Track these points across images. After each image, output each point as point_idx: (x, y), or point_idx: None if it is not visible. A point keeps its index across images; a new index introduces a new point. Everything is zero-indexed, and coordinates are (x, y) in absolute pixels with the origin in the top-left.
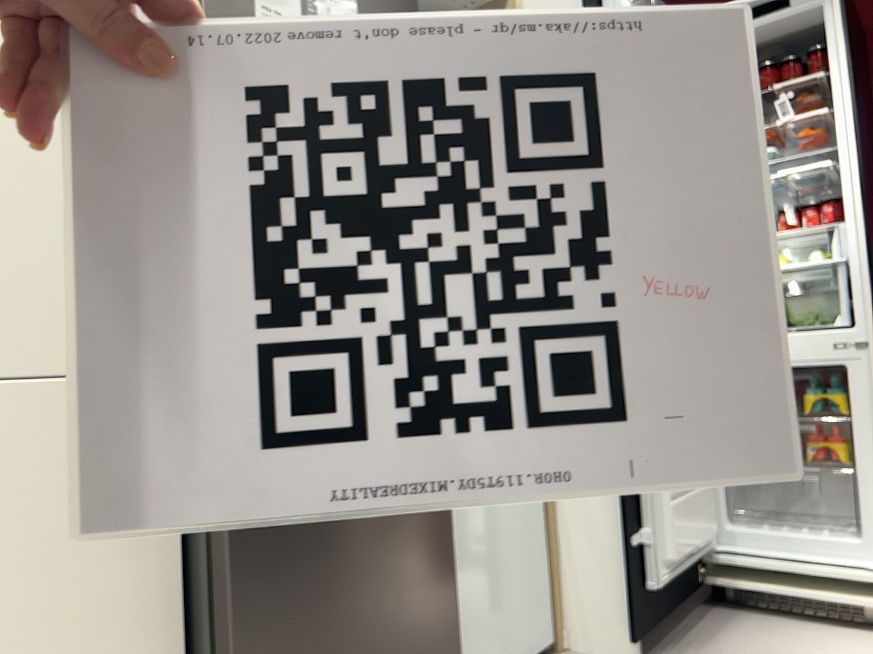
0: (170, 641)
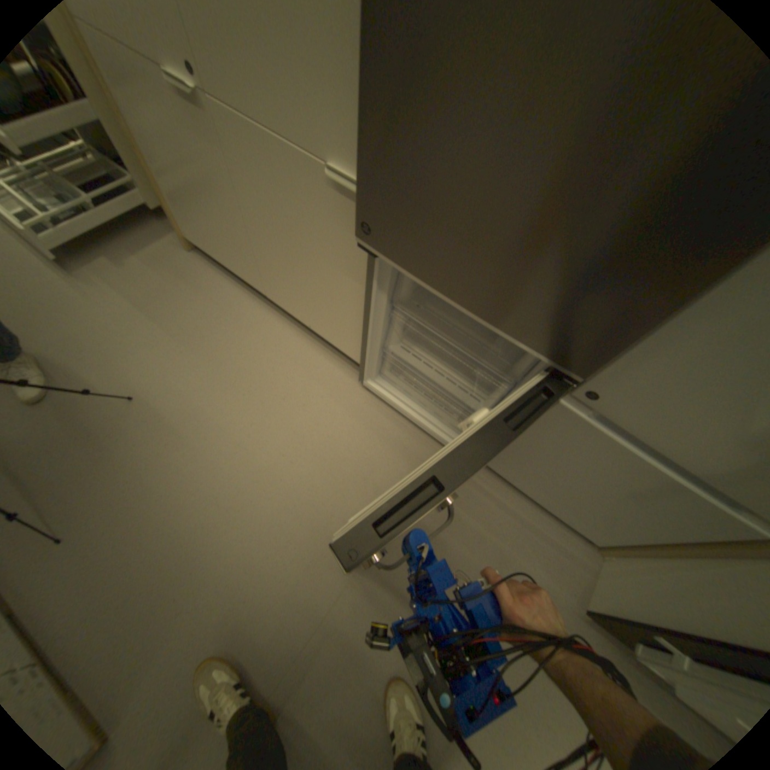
0: (362, 310)
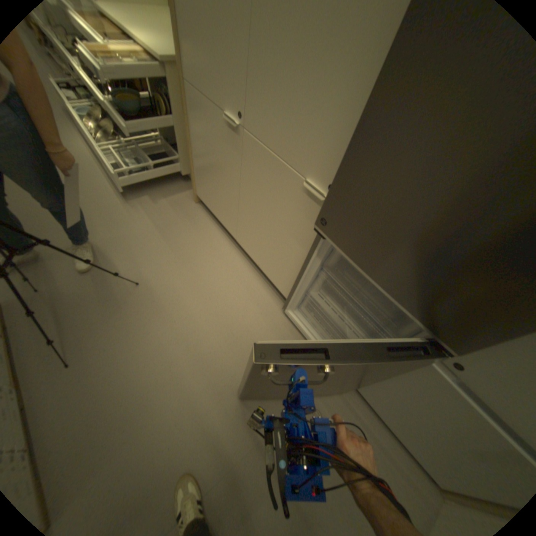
0: (299, 265)
